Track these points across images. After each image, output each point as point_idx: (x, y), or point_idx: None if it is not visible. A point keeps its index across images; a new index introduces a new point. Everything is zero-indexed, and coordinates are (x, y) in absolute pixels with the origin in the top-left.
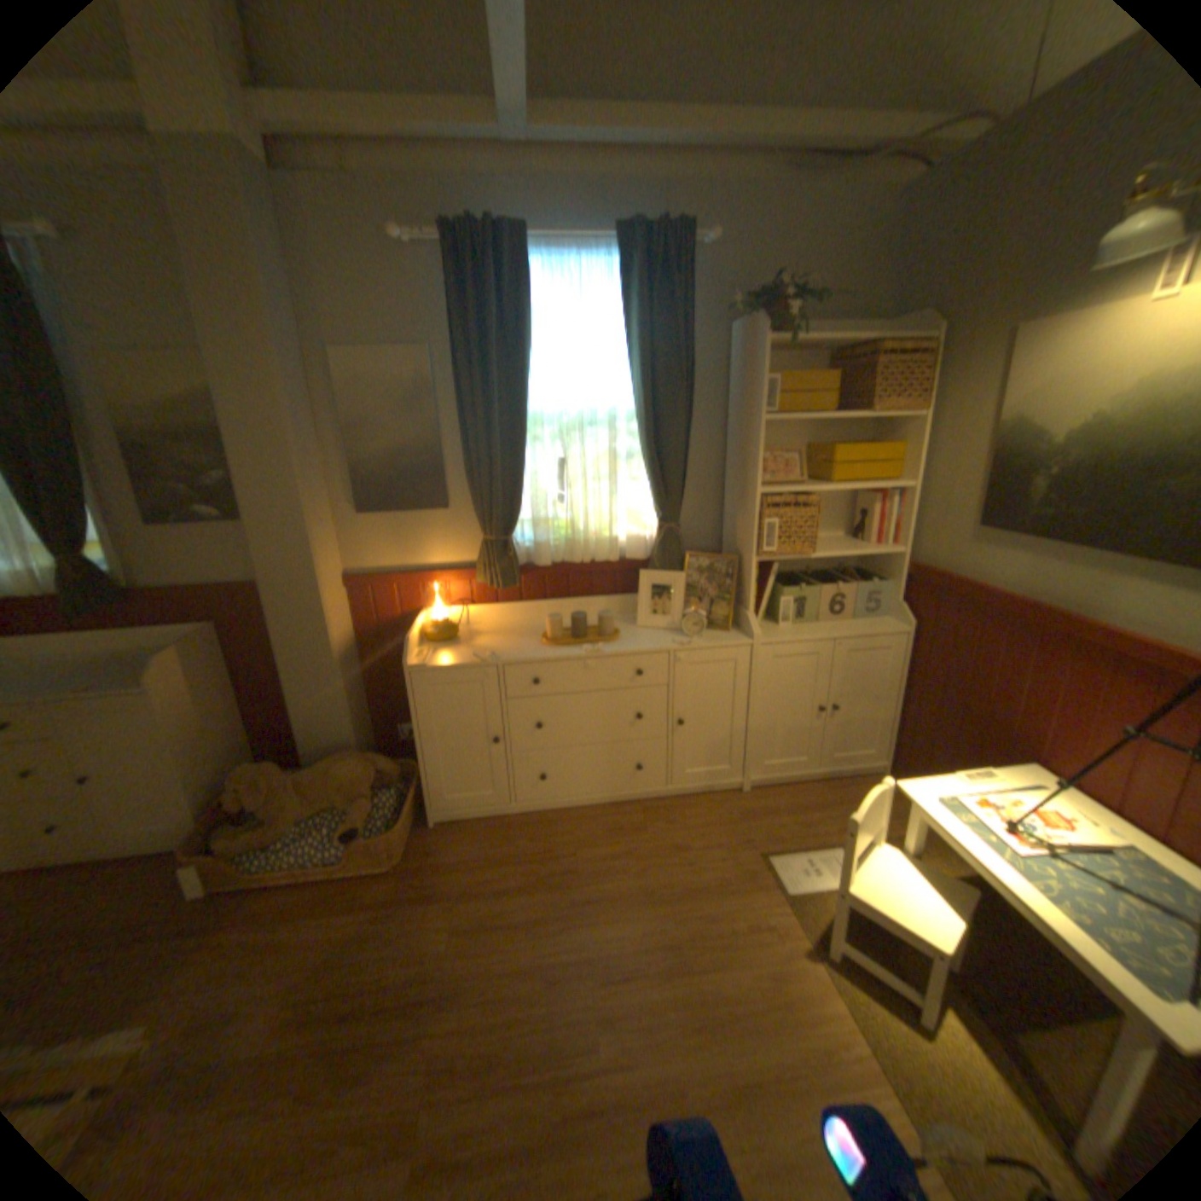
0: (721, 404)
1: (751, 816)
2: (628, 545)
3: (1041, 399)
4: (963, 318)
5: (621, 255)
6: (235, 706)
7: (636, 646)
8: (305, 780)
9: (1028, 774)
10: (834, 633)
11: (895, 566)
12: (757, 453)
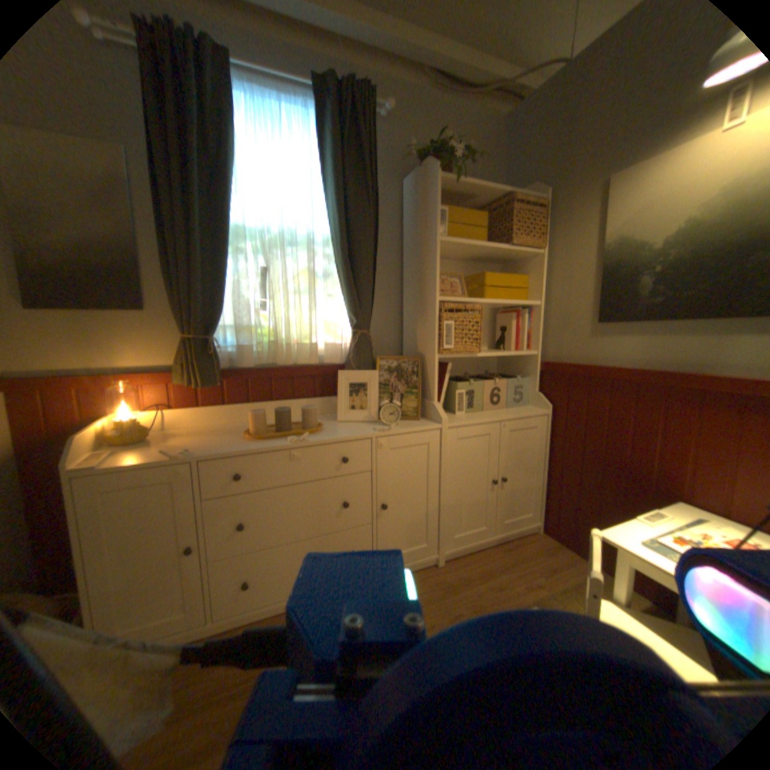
0: (397, 243)
1: (452, 589)
2: (327, 352)
3: (637, 221)
4: (562, 185)
5: (316, 108)
6: None
7: (341, 435)
8: None
9: (682, 510)
10: (499, 417)
11: (530, 366)
12: (435, 267)
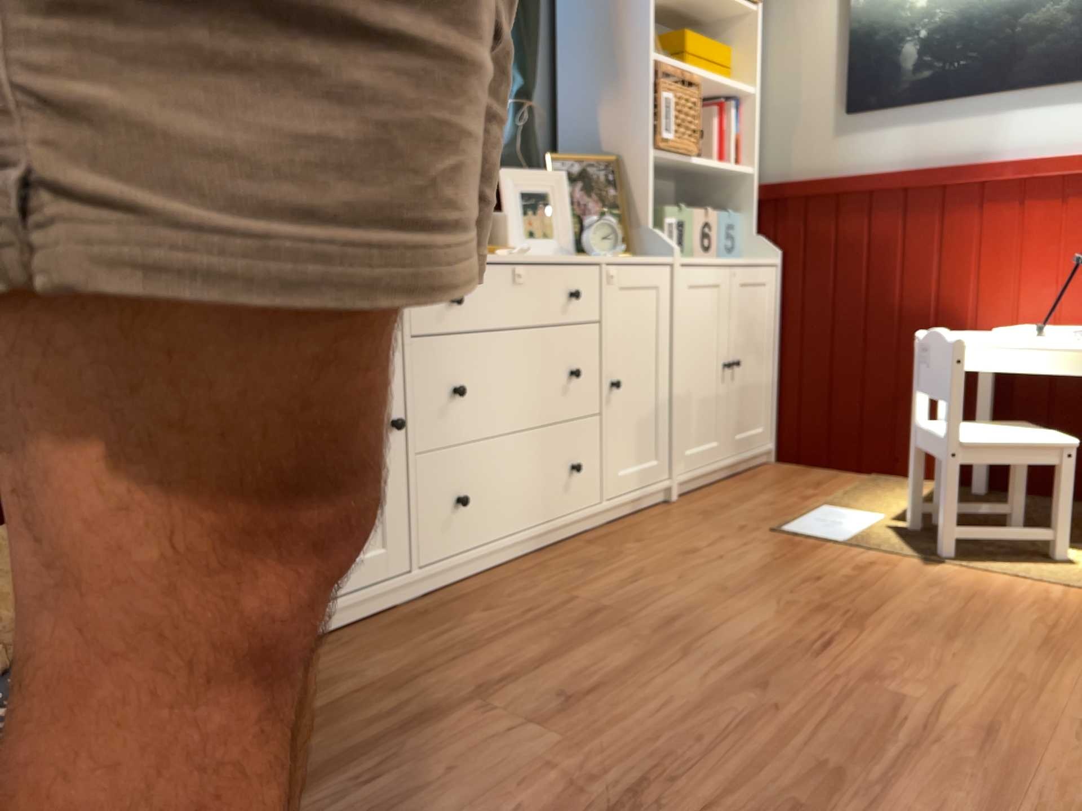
0: None
1: (710, 512)
2: None
3: None
4: None
5: None
6: None
7: (560, 256)
8: None
9: (971, 333)
10: (726, 260)
11: (741, 194)
12: (645, 3)
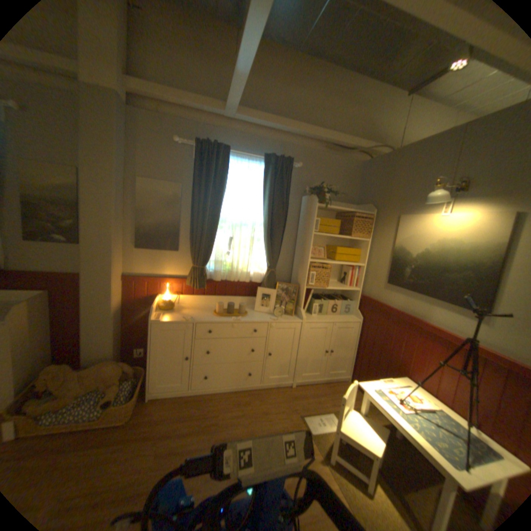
0: (295, 225)
1: (296, 399)
2: (253, 276)
3: (408, 241)
4: (382, 209)
5: (264, 165)
6: (49, 335)
7: (255, 319)
8: (85, 375)
9: (405, 381)
10: (333, 320)
11: (356, 295)
12: (309, 246)
